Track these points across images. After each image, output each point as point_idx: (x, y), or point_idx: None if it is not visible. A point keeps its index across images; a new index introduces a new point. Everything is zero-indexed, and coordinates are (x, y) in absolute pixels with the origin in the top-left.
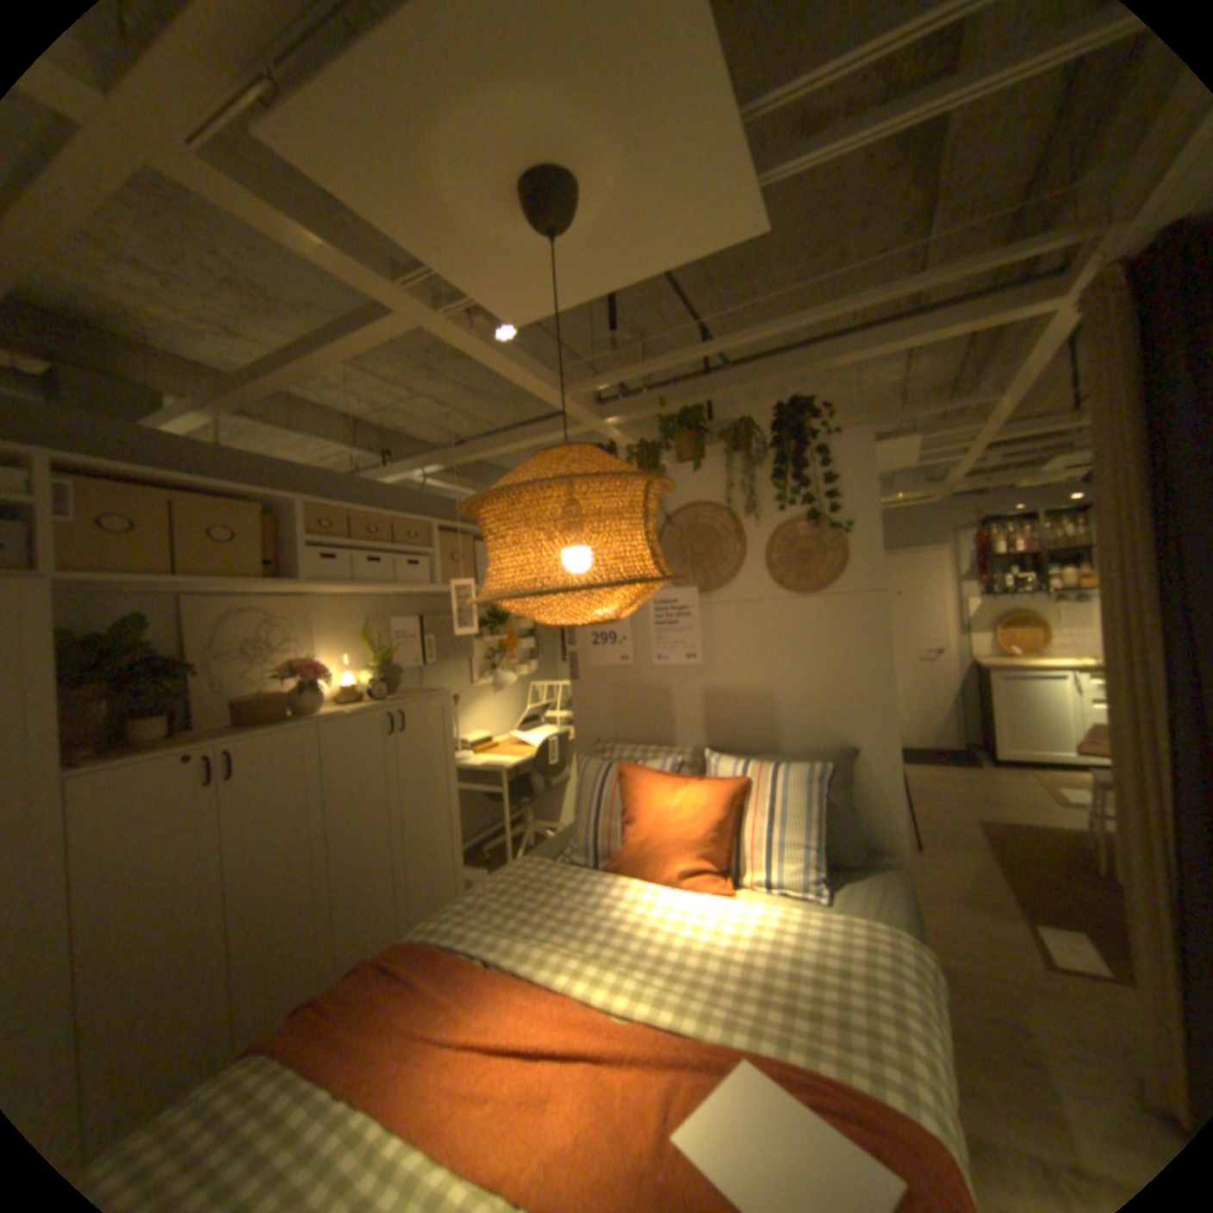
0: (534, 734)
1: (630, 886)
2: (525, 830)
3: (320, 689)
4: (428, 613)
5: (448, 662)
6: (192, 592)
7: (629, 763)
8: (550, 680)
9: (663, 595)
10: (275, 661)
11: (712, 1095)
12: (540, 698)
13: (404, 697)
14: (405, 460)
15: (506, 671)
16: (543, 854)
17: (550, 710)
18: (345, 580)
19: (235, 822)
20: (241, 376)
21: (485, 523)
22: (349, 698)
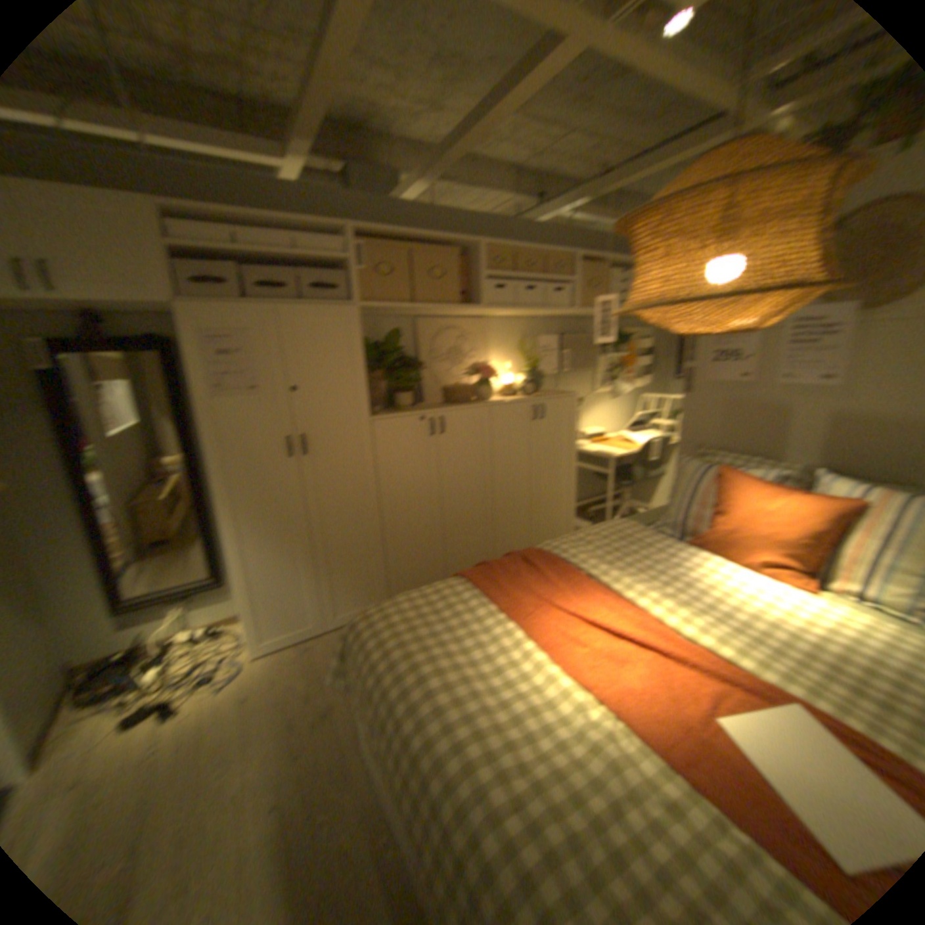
0: (642, 435)
1: (714, 560)
2: (624, 504)
3: (493, 385)
4: (568, 332)
5: (579, 372)
6: (423, 315)
7: (731, 468)
8: (662, 393)
9: (810, 312)
10: (467, 364)
11: (764, 714)
12: (651, 408)
13: (546, 395)
14: (560, 198)
15: (625, 383)
16: (640, 521)
17: (659, 419)
18: (512, 305)
19: (448, 459)
20: (449, 142)
21: (637, 240)
22: (511, 392)
